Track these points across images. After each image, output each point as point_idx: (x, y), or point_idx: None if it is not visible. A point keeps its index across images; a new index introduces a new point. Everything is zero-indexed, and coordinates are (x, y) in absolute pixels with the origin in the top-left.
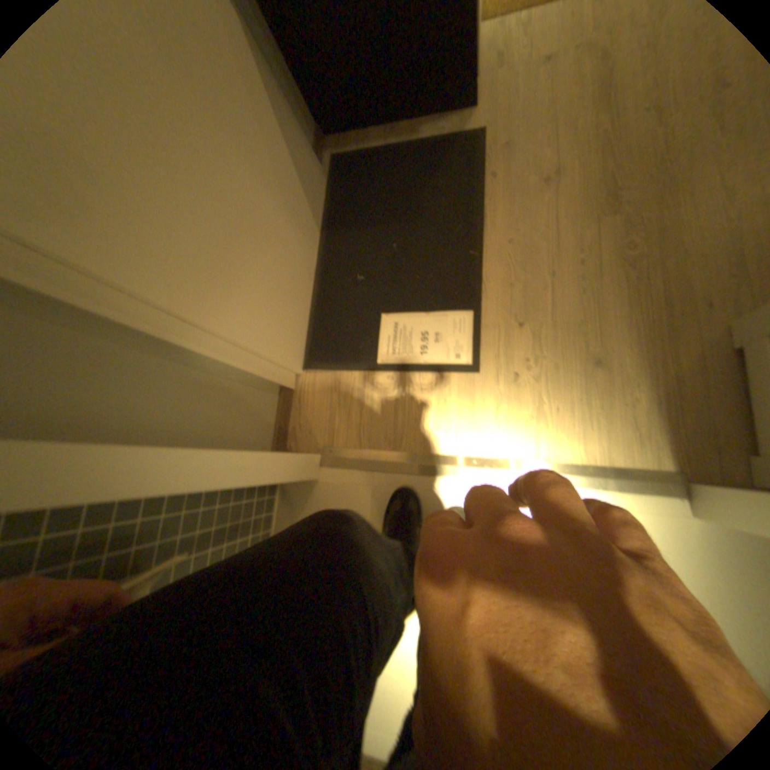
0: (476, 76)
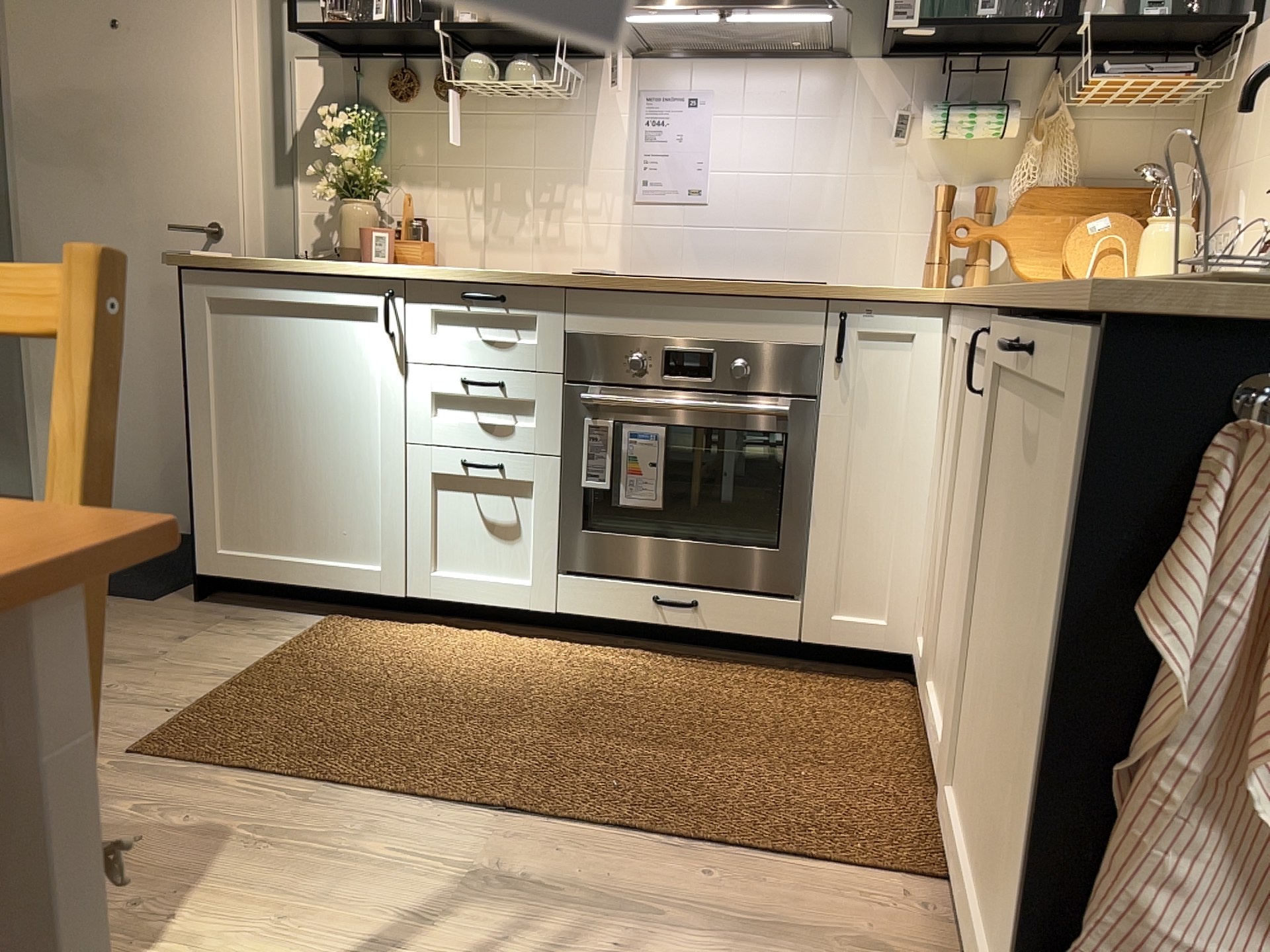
0: (197, 572)
